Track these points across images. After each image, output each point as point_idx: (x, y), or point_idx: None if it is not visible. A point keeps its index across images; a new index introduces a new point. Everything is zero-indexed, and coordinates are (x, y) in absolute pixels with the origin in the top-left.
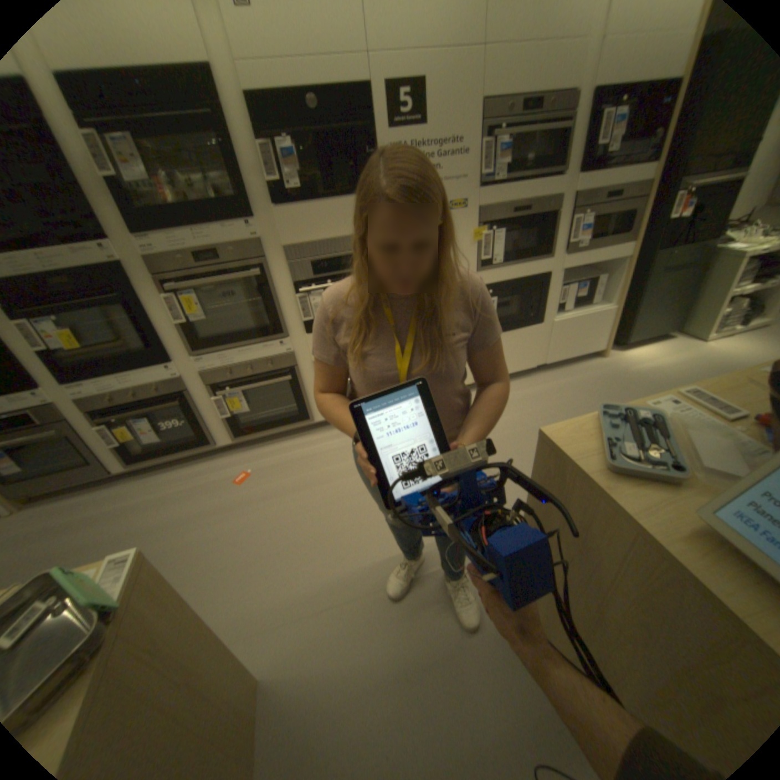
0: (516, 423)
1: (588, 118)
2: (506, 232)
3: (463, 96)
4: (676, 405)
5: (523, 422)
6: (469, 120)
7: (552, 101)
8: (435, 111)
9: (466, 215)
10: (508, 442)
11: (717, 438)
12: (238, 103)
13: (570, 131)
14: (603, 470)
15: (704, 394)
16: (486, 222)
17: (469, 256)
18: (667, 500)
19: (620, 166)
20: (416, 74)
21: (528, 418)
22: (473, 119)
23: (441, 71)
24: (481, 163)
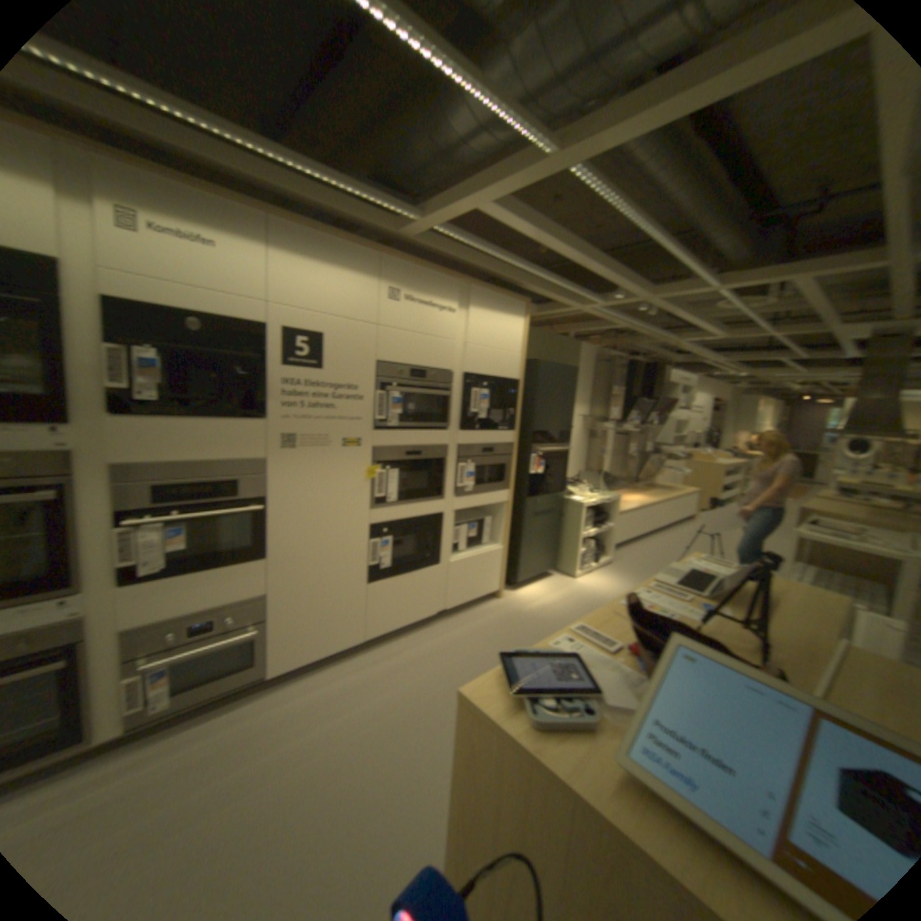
0: (421, 689)
1: (463, 392)
2: (401, 472)
3: (361, 355)
4: (571, 643)
5: (429, 687)
6: (365, 374)
7: (435, 375)
8: (334, 361)
9: (362, 452)
10: (415, 719)
11: (609, 674)
12: (95, 304)
13: (450, 398)
14: (528, 730)
15: (589, 629)
16: (381, 461)
17: (364, 492)
18: (589, 752)
19: (489, 430)
20: (317, 329)
21: (434, 680)
22: (369, 374)
23: (341, 333)
24: (376, 409)
